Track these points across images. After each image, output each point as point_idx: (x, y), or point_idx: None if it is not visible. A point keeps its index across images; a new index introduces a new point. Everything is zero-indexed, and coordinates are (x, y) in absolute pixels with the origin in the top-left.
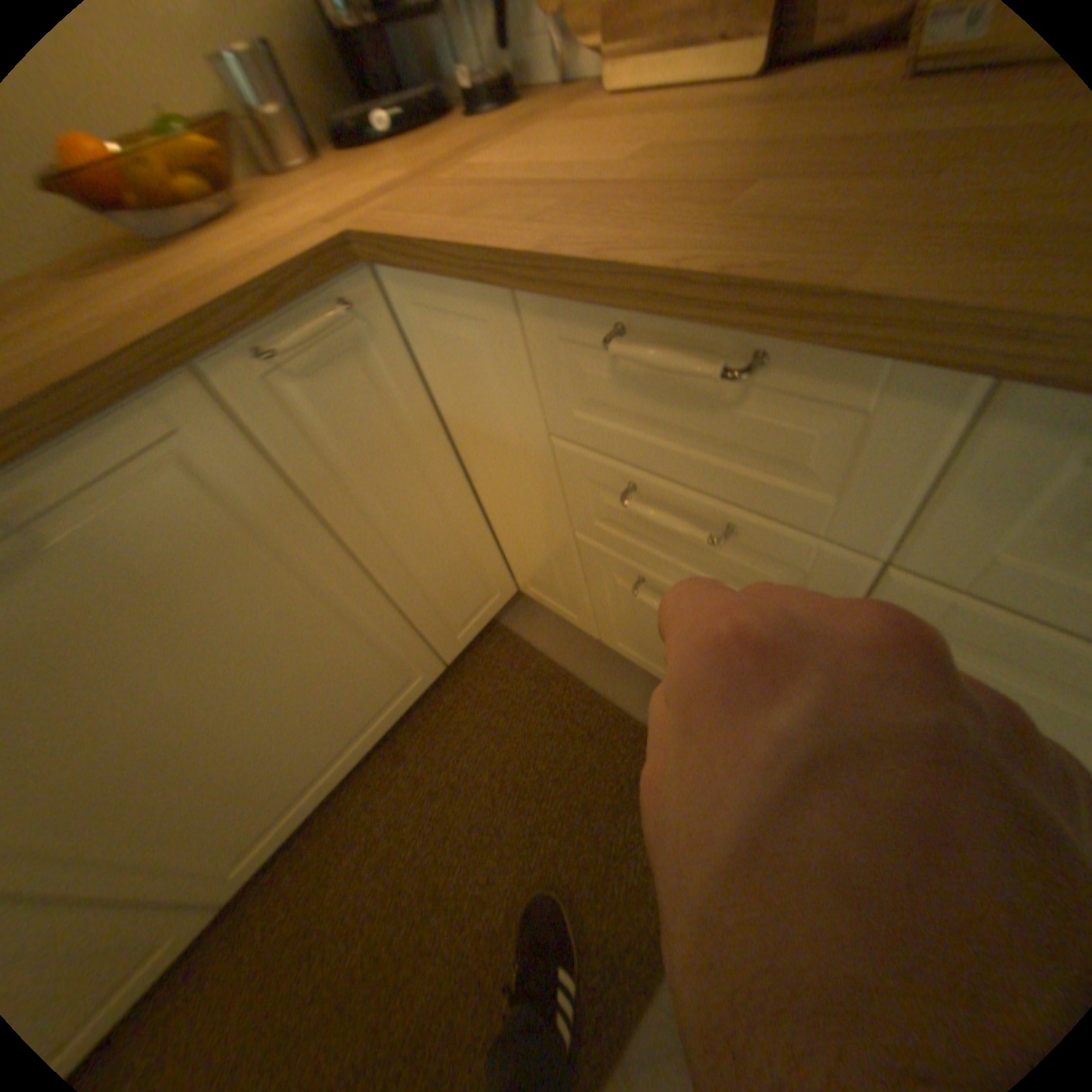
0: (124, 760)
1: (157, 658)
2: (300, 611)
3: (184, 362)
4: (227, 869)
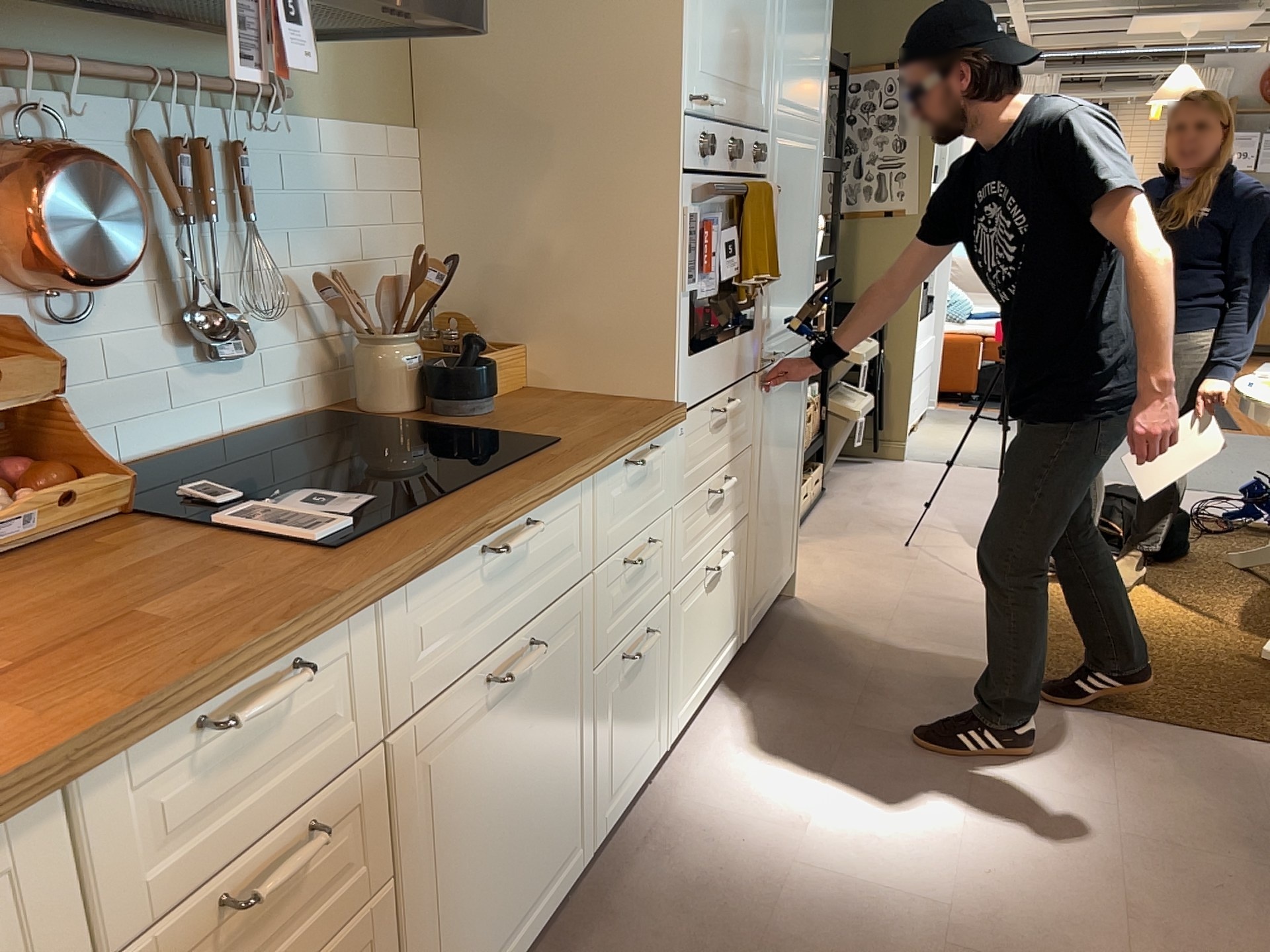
0: None
1: None
2: None
3: None
4: None
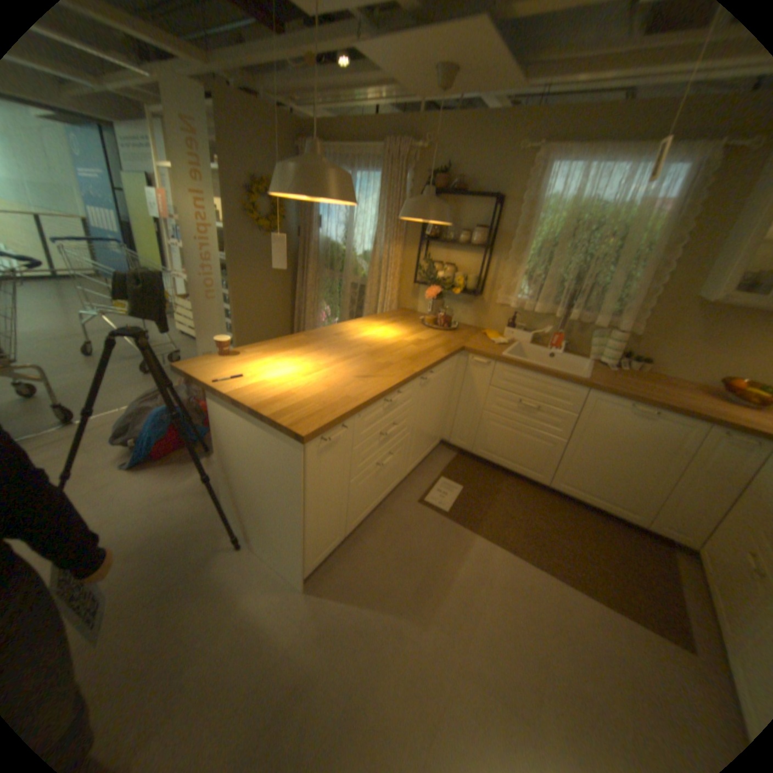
0: (606, 450)
1: (636, 446)
2: (659, 470)
3: (717, 425)
4: (565, 484)
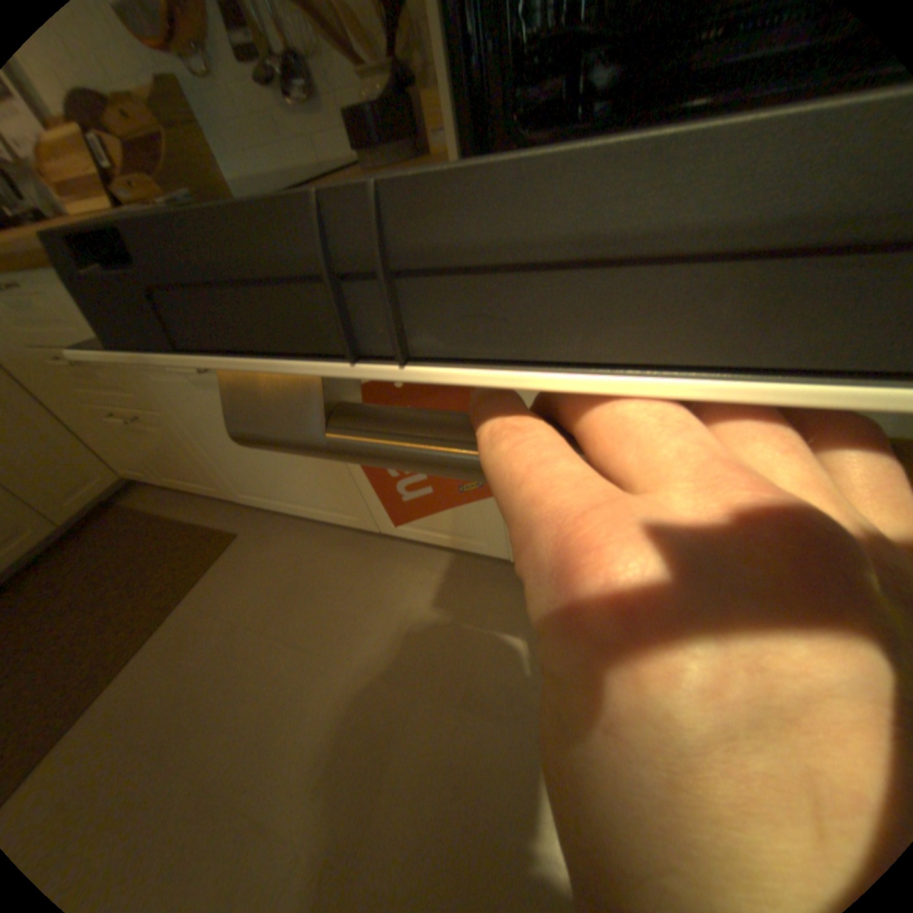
0: None
1: None
2: None
3: None
4: None
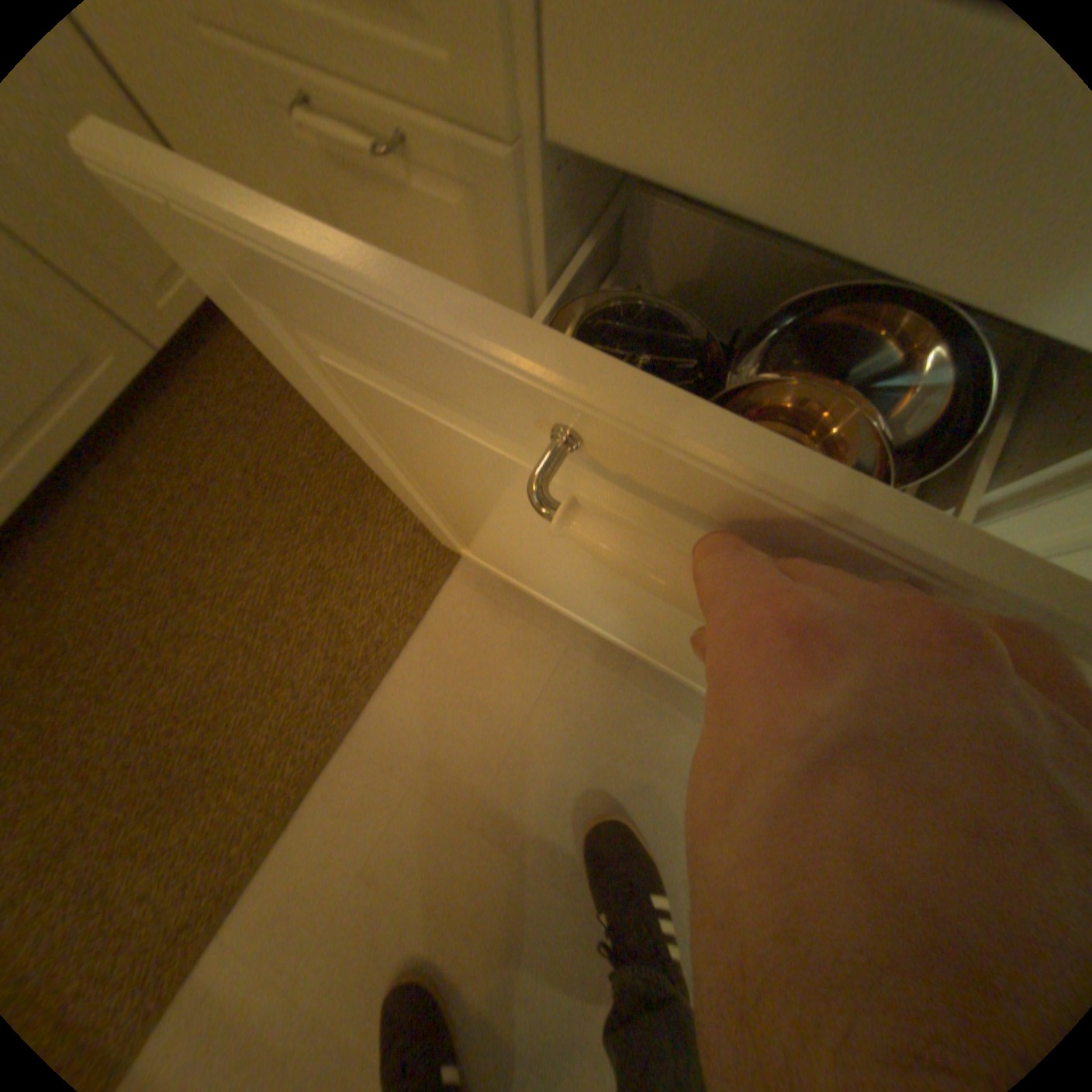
0: None
1: None
2: None
3: None
4: None
